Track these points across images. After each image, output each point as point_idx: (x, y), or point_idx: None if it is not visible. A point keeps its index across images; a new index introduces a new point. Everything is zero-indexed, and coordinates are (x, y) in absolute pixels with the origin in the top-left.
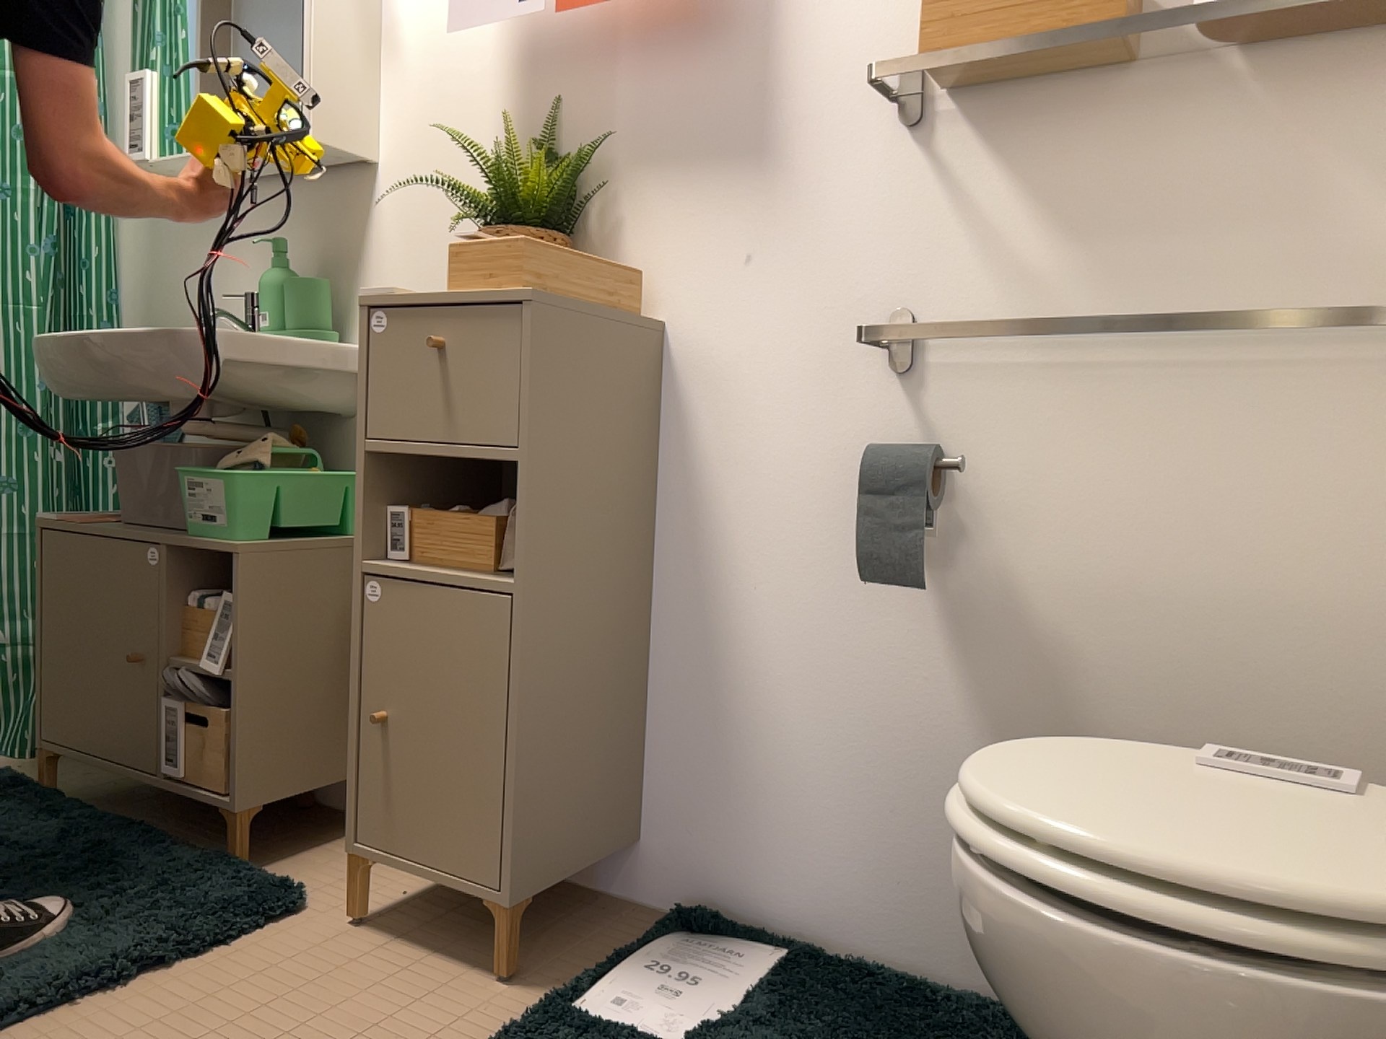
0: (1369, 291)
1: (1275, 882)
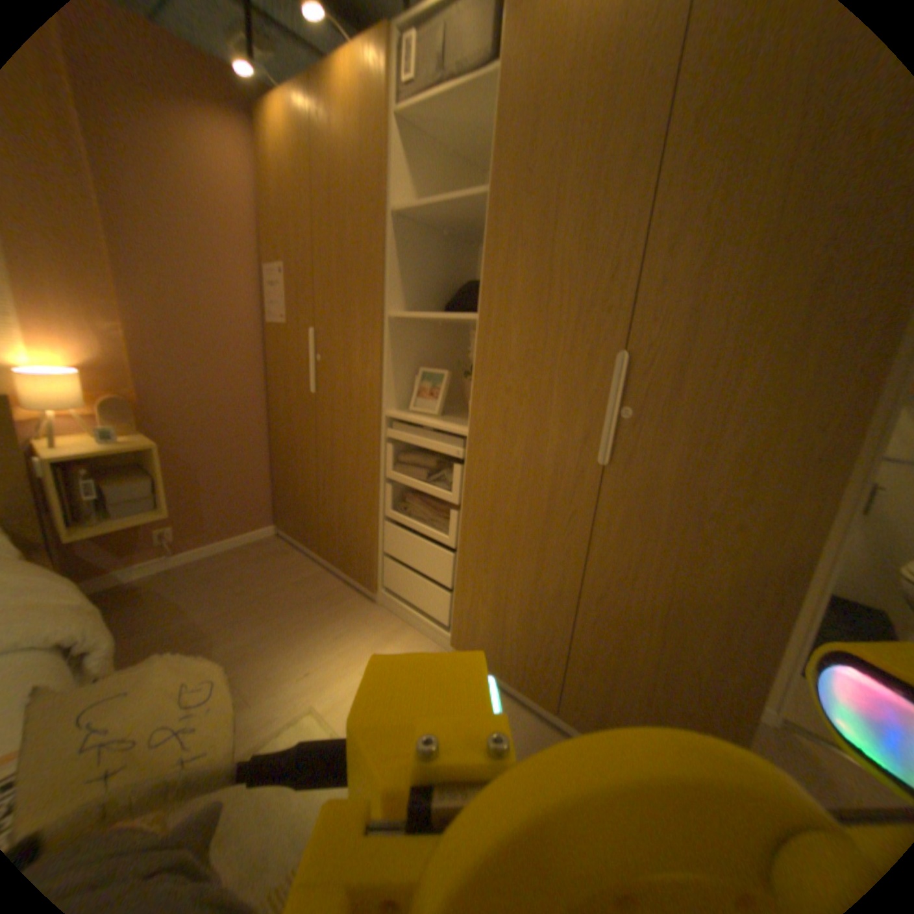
0: None
1: None
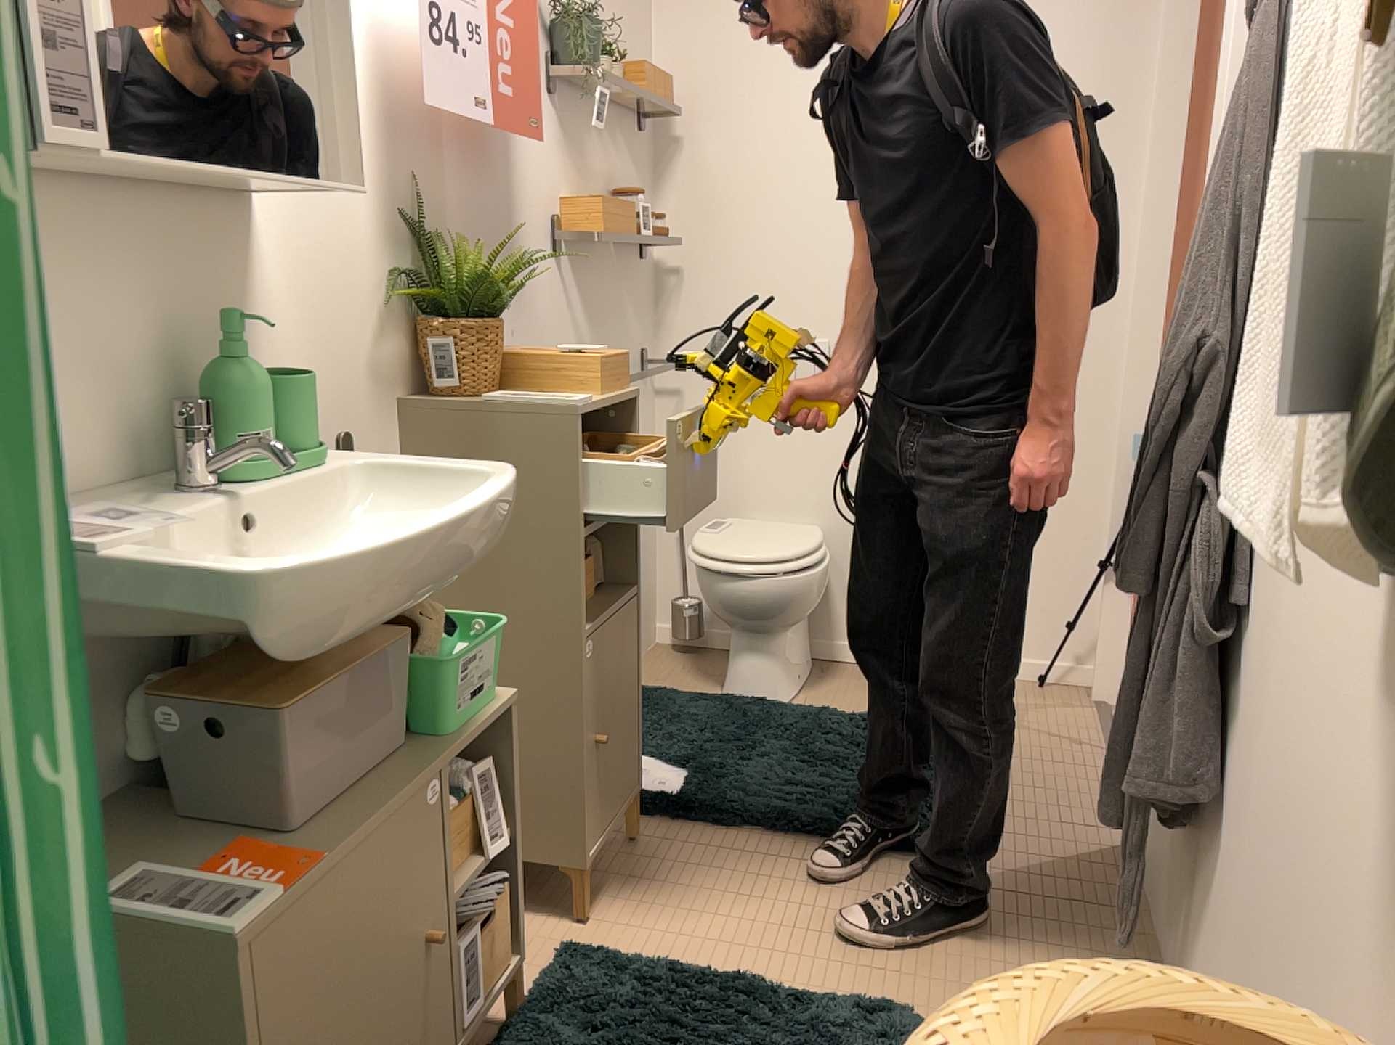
0: (635, 349)
1: (822, 538)
